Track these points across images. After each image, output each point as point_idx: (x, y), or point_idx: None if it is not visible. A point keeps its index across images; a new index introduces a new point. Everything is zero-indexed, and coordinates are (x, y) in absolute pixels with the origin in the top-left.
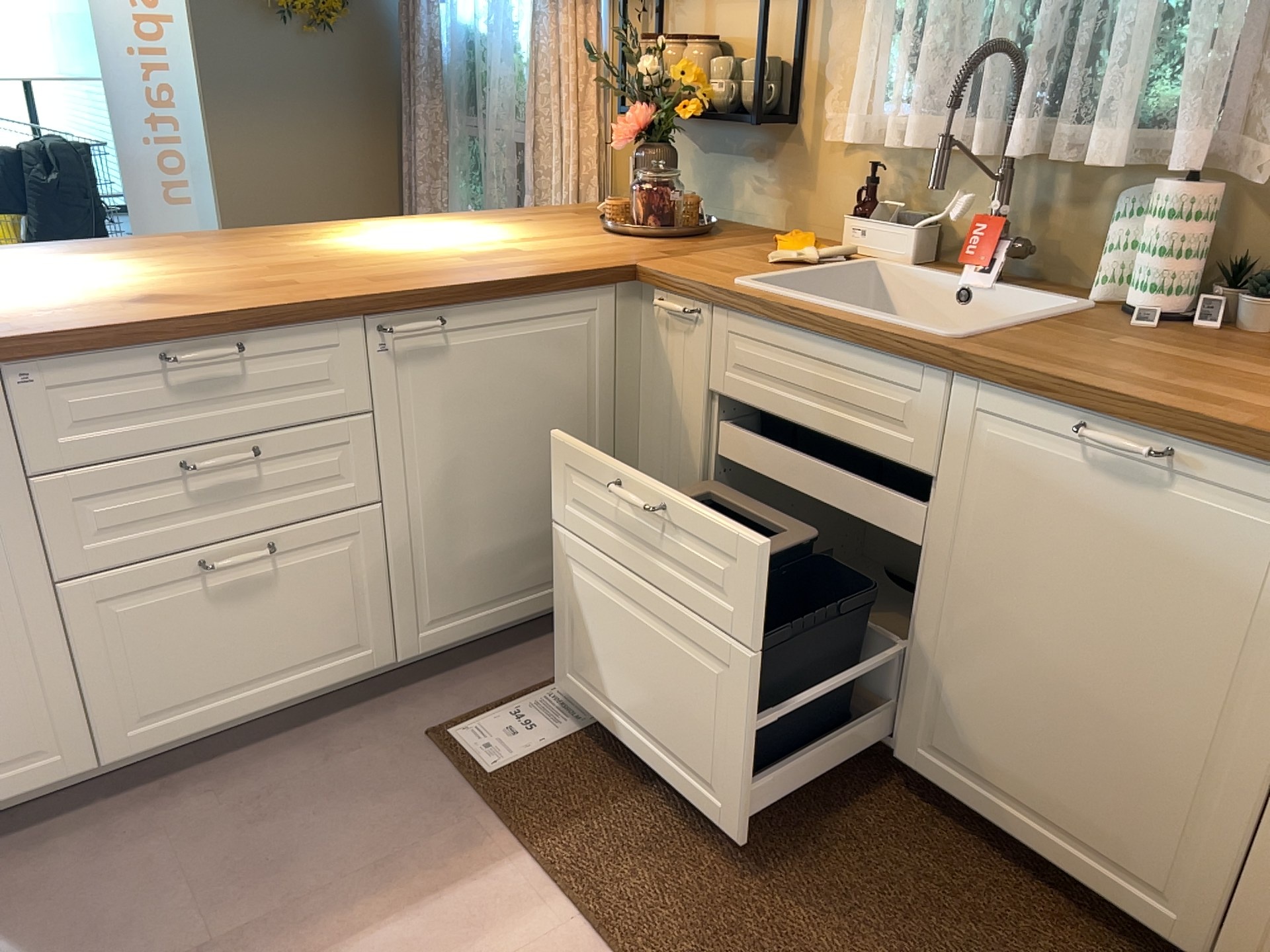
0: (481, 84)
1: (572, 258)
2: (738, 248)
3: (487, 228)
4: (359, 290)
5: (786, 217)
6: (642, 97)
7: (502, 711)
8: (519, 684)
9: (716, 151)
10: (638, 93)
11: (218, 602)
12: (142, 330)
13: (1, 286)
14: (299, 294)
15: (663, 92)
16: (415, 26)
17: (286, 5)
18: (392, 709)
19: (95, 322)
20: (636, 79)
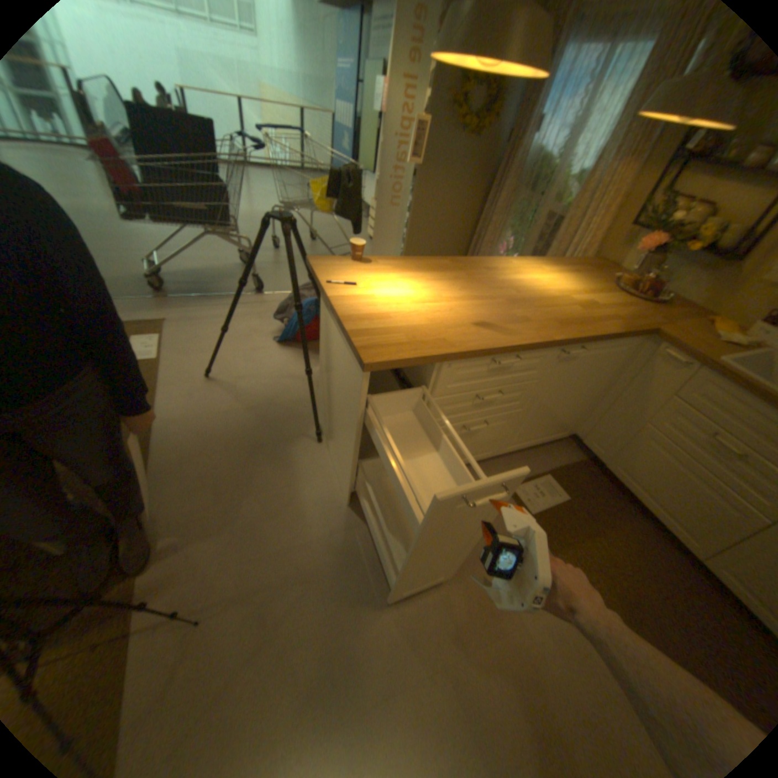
0: (543, 178)
1: (627, 316)
2: (695, 320)
3: (567, 276)
4: (561, 332)
5: (709, 300)
6: (661, 225)
7: (531, 484)
8: (534, 472)
9: (678, 254)
10: (666, 225)
11: (461, 438)
12: (493, 350)
13: (412, 297)
14: (539, 331)
15: (681, 228)
16: (519, 140)
17: (467, 121)
18: (489, 471)
19: (476, 343)
20: (669, 218)
